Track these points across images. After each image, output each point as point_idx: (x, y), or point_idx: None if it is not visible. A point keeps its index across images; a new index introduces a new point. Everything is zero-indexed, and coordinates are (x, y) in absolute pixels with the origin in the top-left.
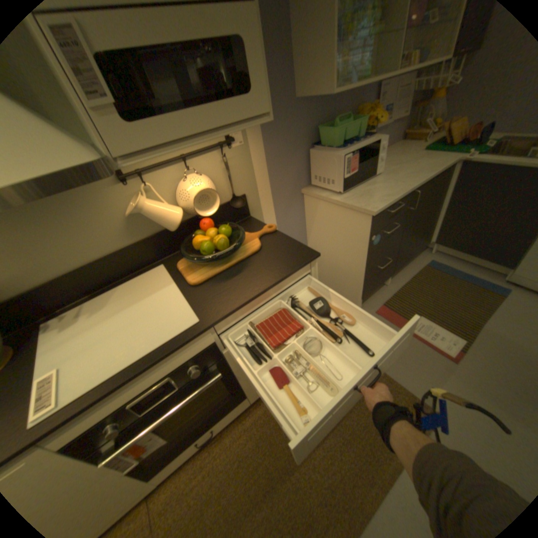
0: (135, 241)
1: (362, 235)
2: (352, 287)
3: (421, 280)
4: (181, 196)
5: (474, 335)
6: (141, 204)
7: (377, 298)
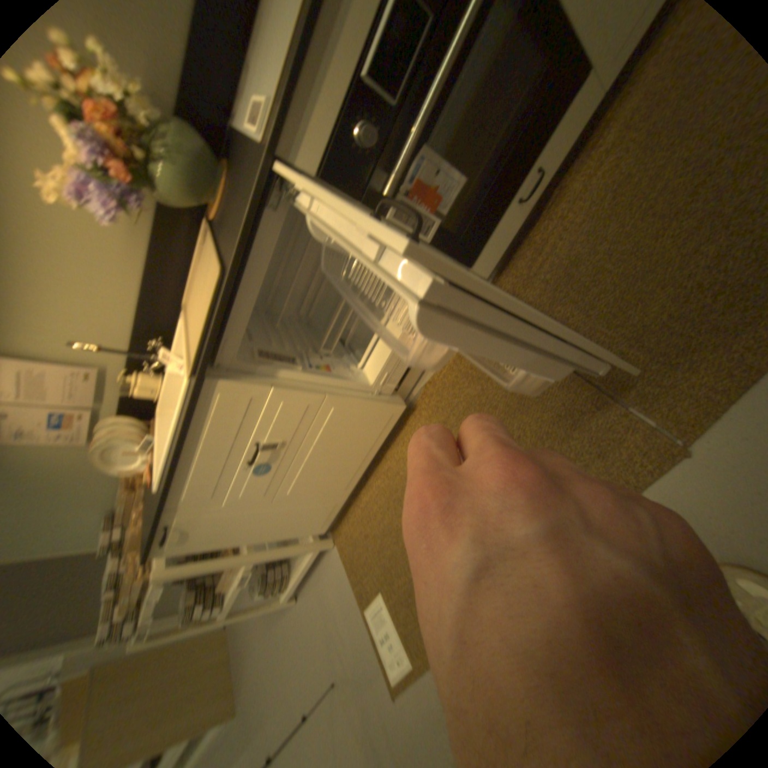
0: None
1: None
2: None
3: None
4: None
5: None
6: None
7: None
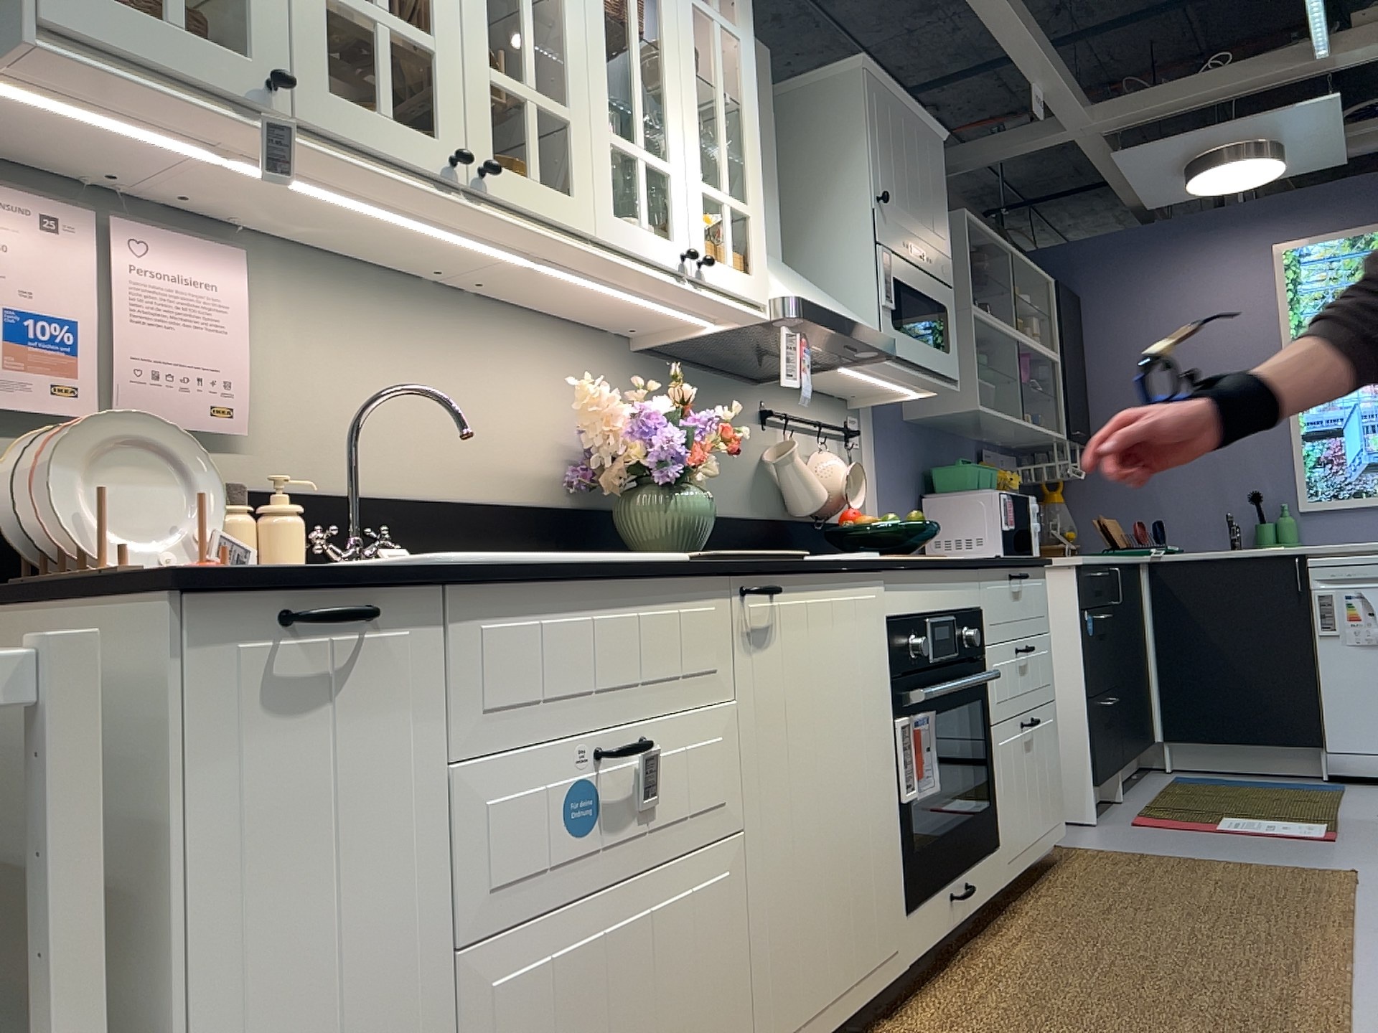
0: (757, 516)
1: (1065, 614)
2: (1066, 760)
3: (1181, 791)
4: (821, 471)
5: (1330, 817)
6: (800, 450)
7: (1117, 812)
